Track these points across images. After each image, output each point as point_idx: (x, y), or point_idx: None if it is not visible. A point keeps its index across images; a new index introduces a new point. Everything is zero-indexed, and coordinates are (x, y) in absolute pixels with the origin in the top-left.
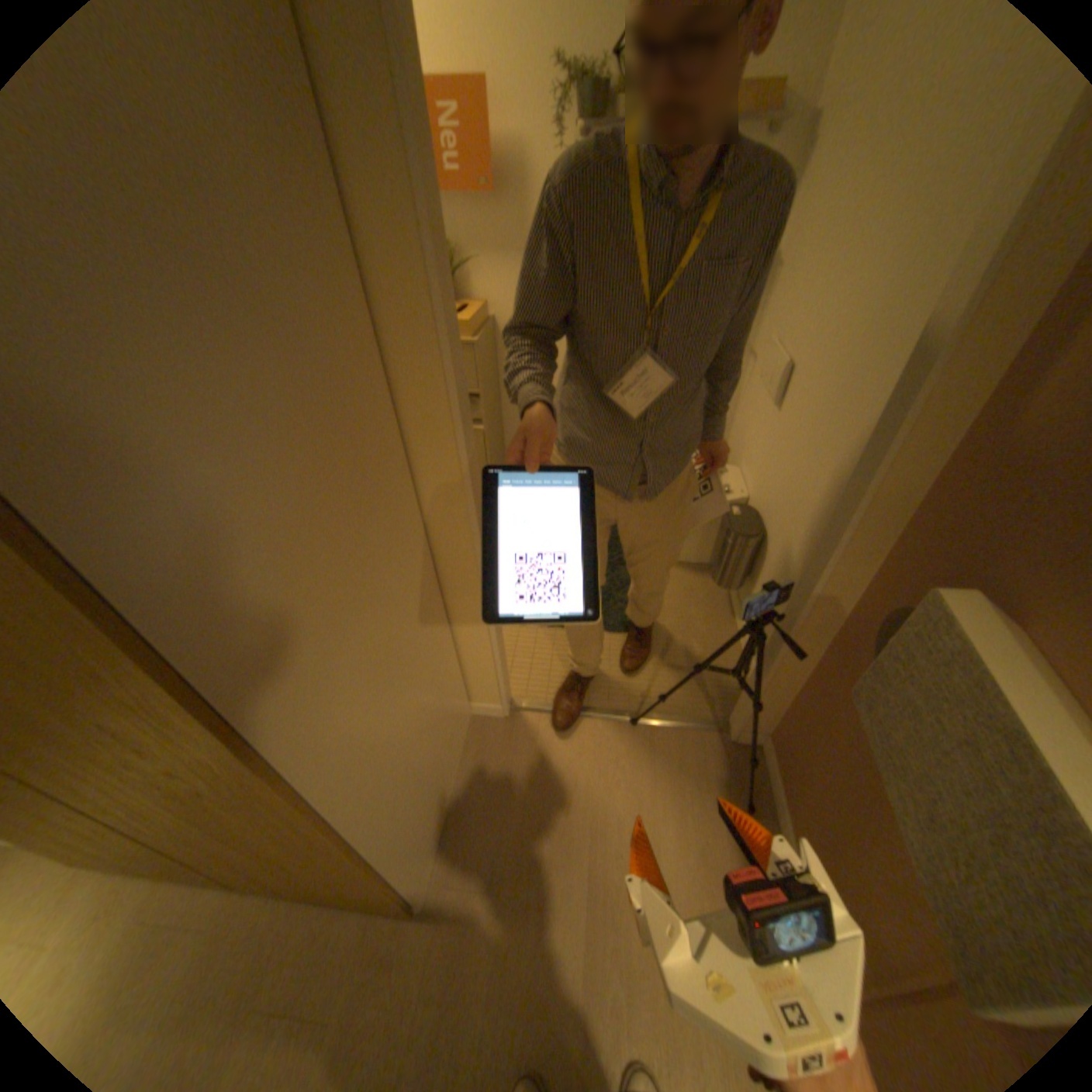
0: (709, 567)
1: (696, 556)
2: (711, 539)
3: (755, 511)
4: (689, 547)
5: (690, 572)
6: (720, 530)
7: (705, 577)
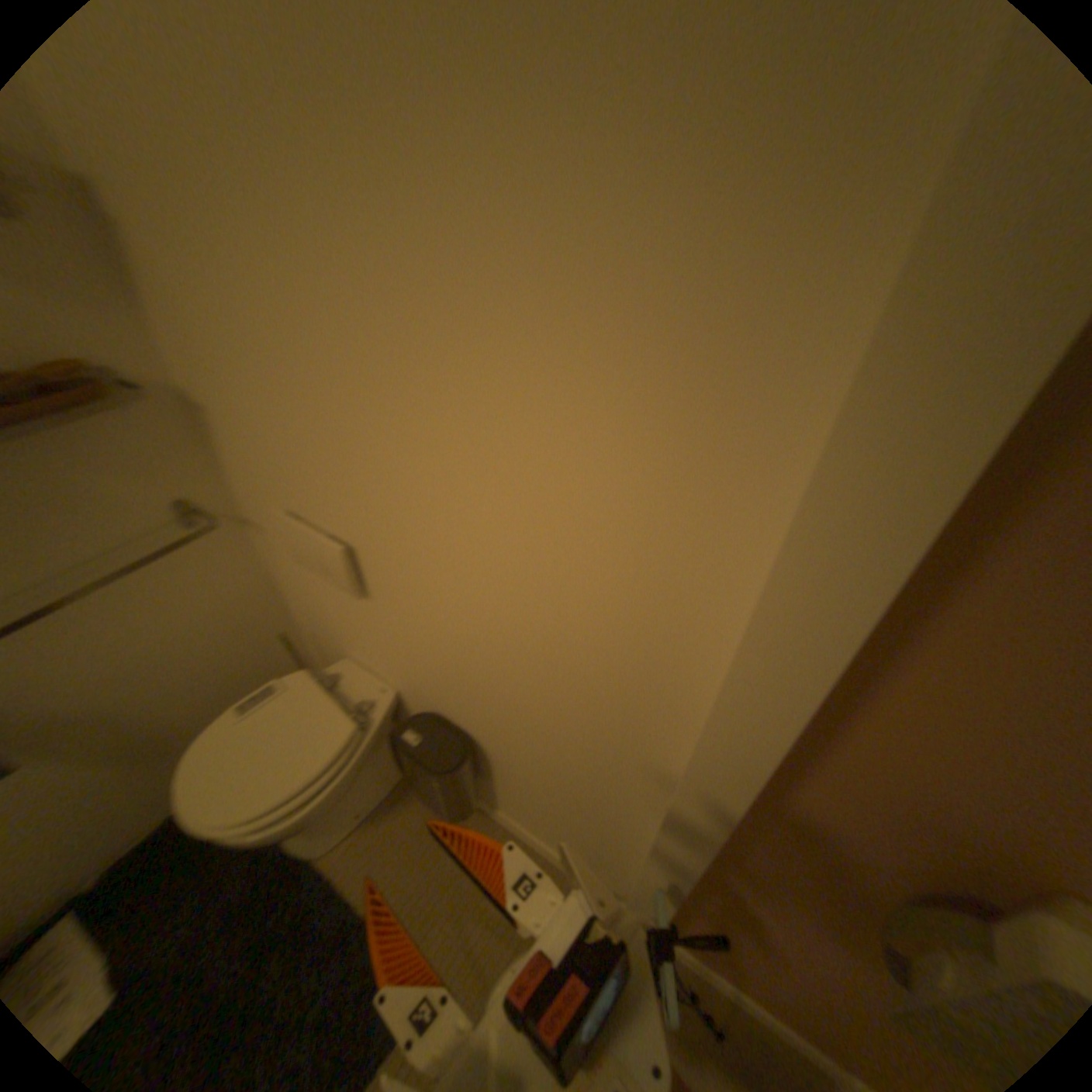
0: (401, 782)
1: (378, 789)
2: (380, 760)
3: (425, 717)
4: (363, 791)
5: (388, 814)
6: (383, 743)
7: (410, 801)
